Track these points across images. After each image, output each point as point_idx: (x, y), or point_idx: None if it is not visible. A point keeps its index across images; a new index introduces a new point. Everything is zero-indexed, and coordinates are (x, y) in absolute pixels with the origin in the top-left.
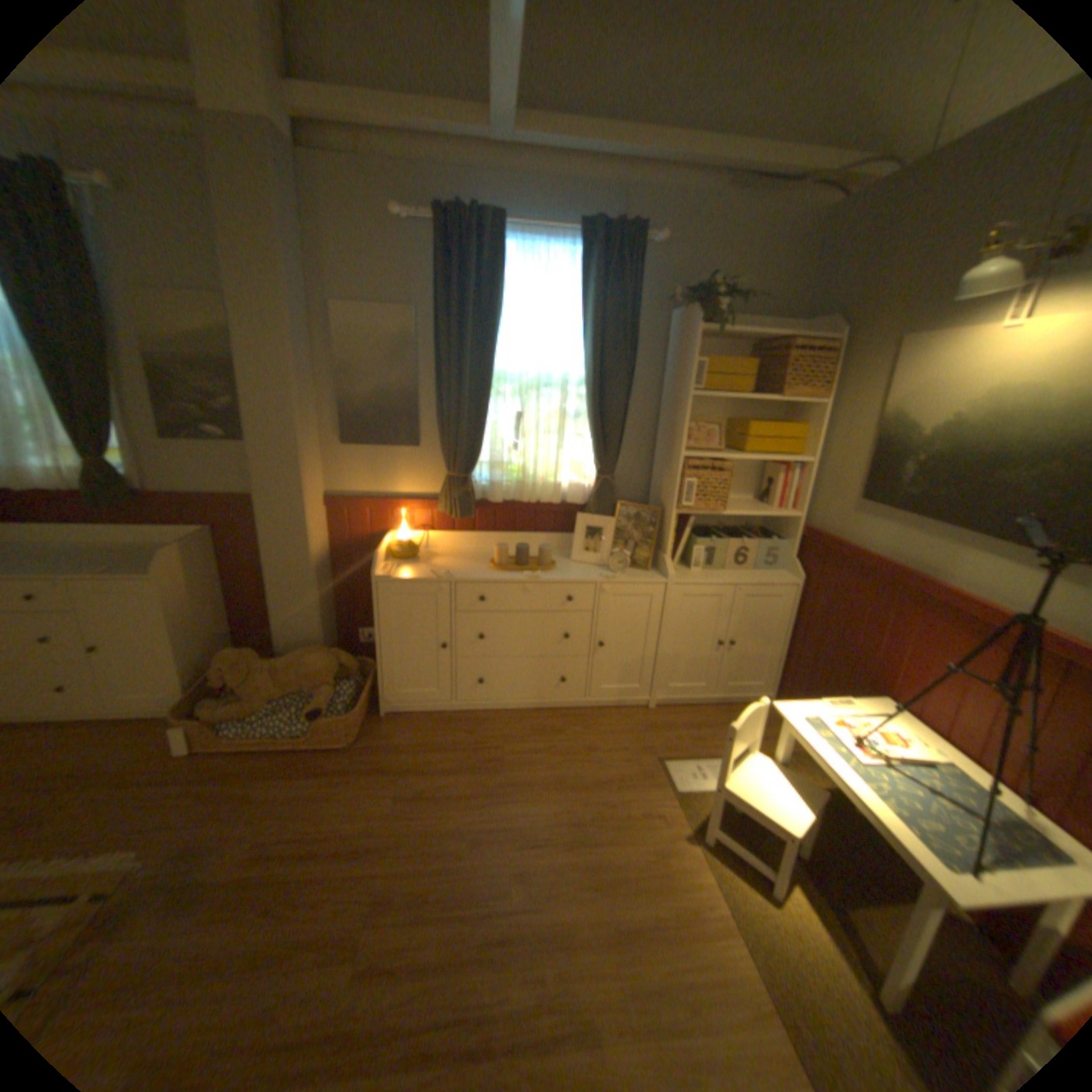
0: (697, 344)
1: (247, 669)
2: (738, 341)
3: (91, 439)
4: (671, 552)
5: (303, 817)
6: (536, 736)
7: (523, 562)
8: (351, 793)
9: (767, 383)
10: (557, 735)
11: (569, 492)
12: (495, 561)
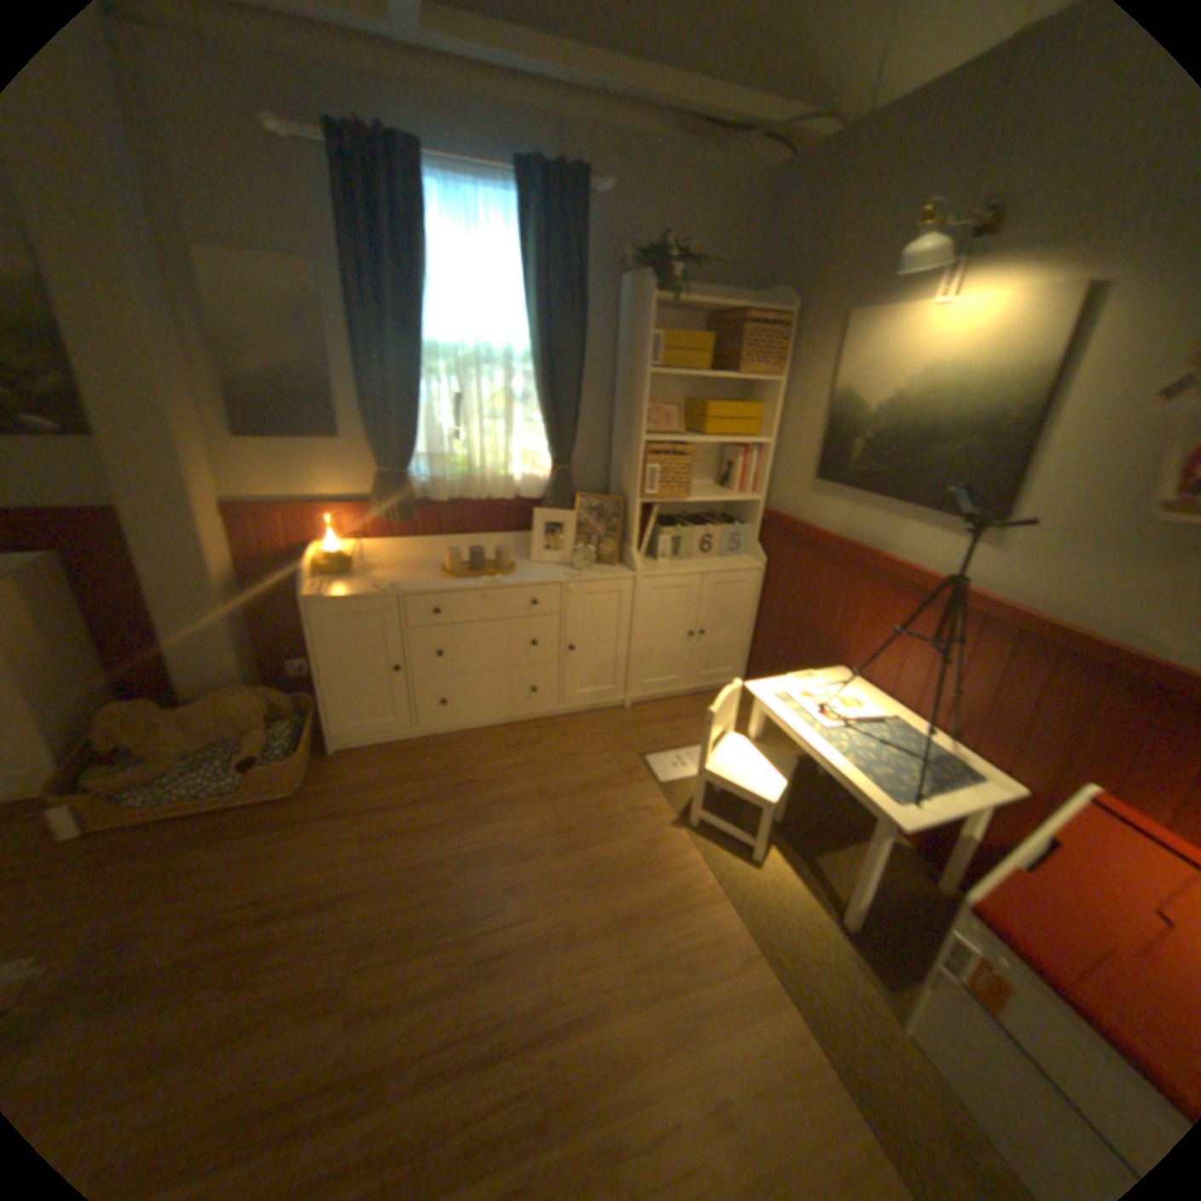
0: (652, 315)
1: (144, 724)
2: (691, 313)
3: None
4: (636, 544)
5: (251, 879)
6: (510, 751)
7: (478, 567)
8: (306, 843)
9: (722, 360)
10: (532, 747)
11: (522, 485)
12: (446, 568)
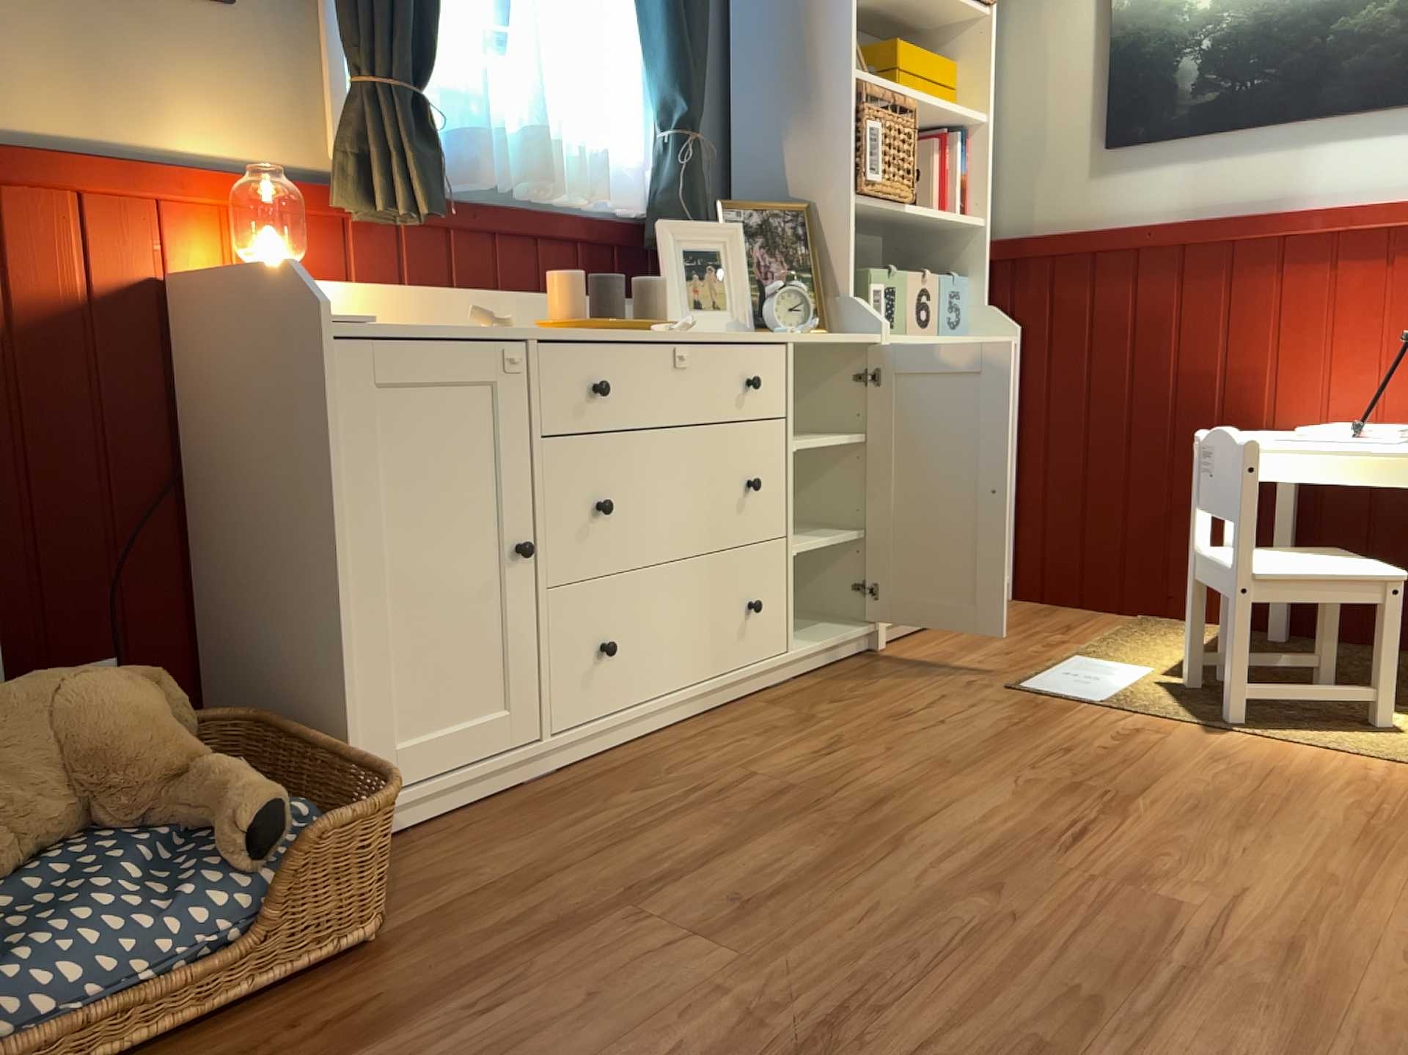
0: None
1: None
2: None
3: None
4: (852, 288)
5: None
6: (779, 738)
7: (618, 313)
8: (560, 990)
9: None
10: (809, 723)
11: (604, 183)
12: (559, 312)
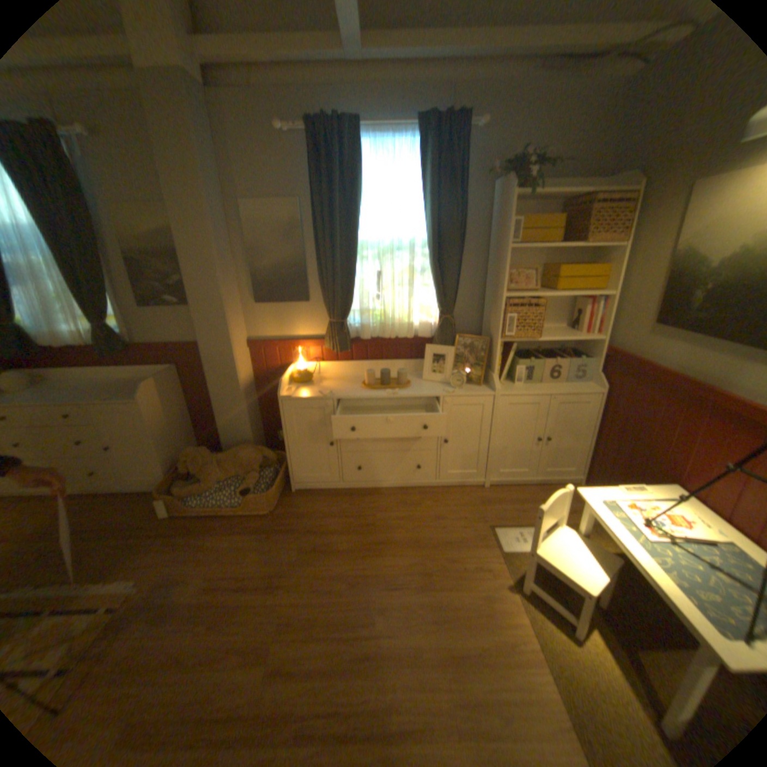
0: (514, 205)
1: (202, 461)
2: (551, 200)
3: (95, 310)
4: (499, 371)
5: (238, 562)
6: (400, 508)
7: (386, 382)
8: (269, 546)
9: (575, 232)
10: (415, 507)
11: (420, 328)
12: (366, 382)
